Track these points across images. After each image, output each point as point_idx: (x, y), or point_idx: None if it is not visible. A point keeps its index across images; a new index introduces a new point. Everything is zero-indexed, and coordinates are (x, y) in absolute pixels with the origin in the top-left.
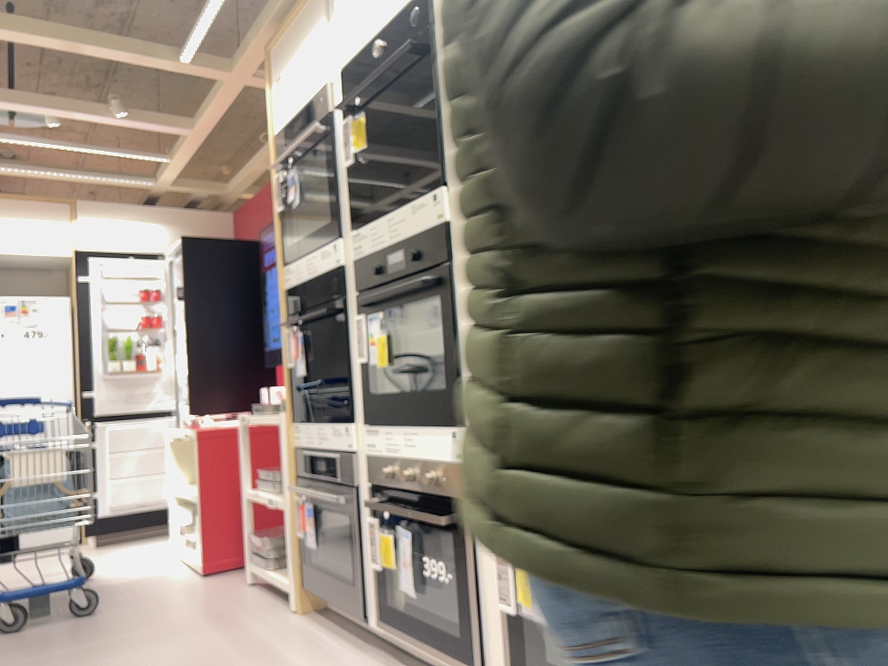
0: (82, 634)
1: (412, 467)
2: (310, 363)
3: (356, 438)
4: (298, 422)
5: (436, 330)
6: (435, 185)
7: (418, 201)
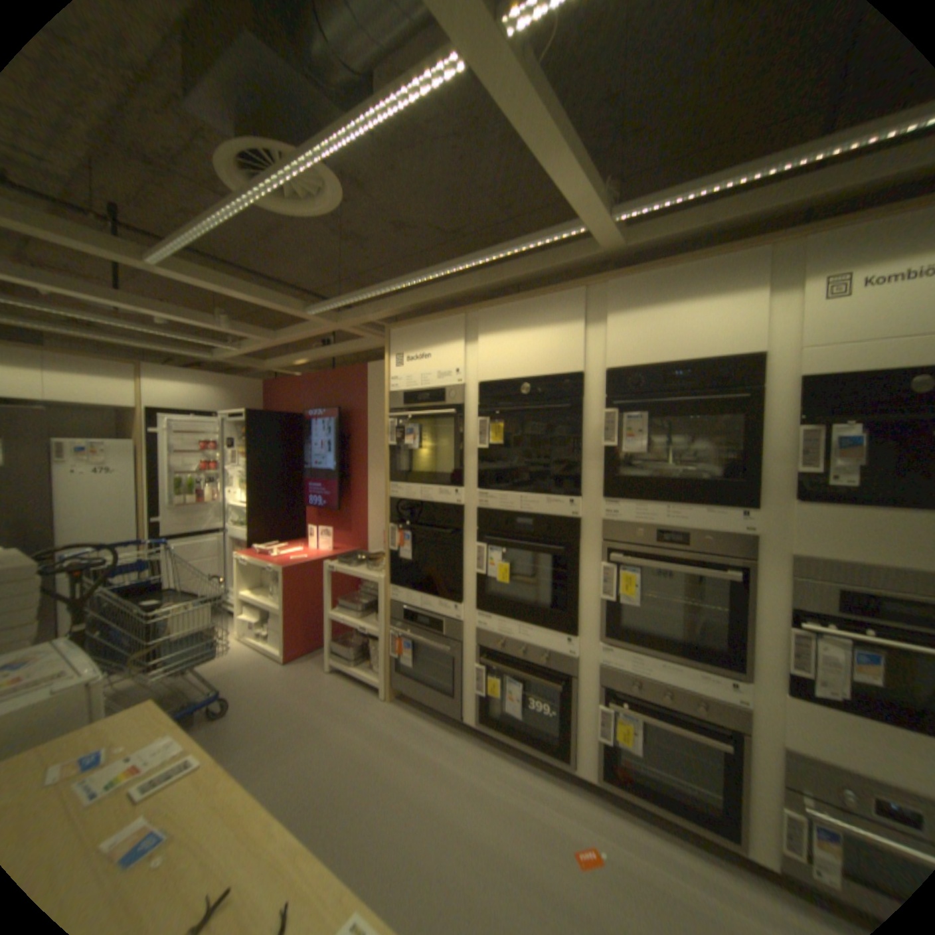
0: (232, 744)
1: (524, 649)
2: (413, 554)
3: (464, 616)
4: (396, 587)
5: (547, 570)
6: (571, 495)
7: (546, 493)
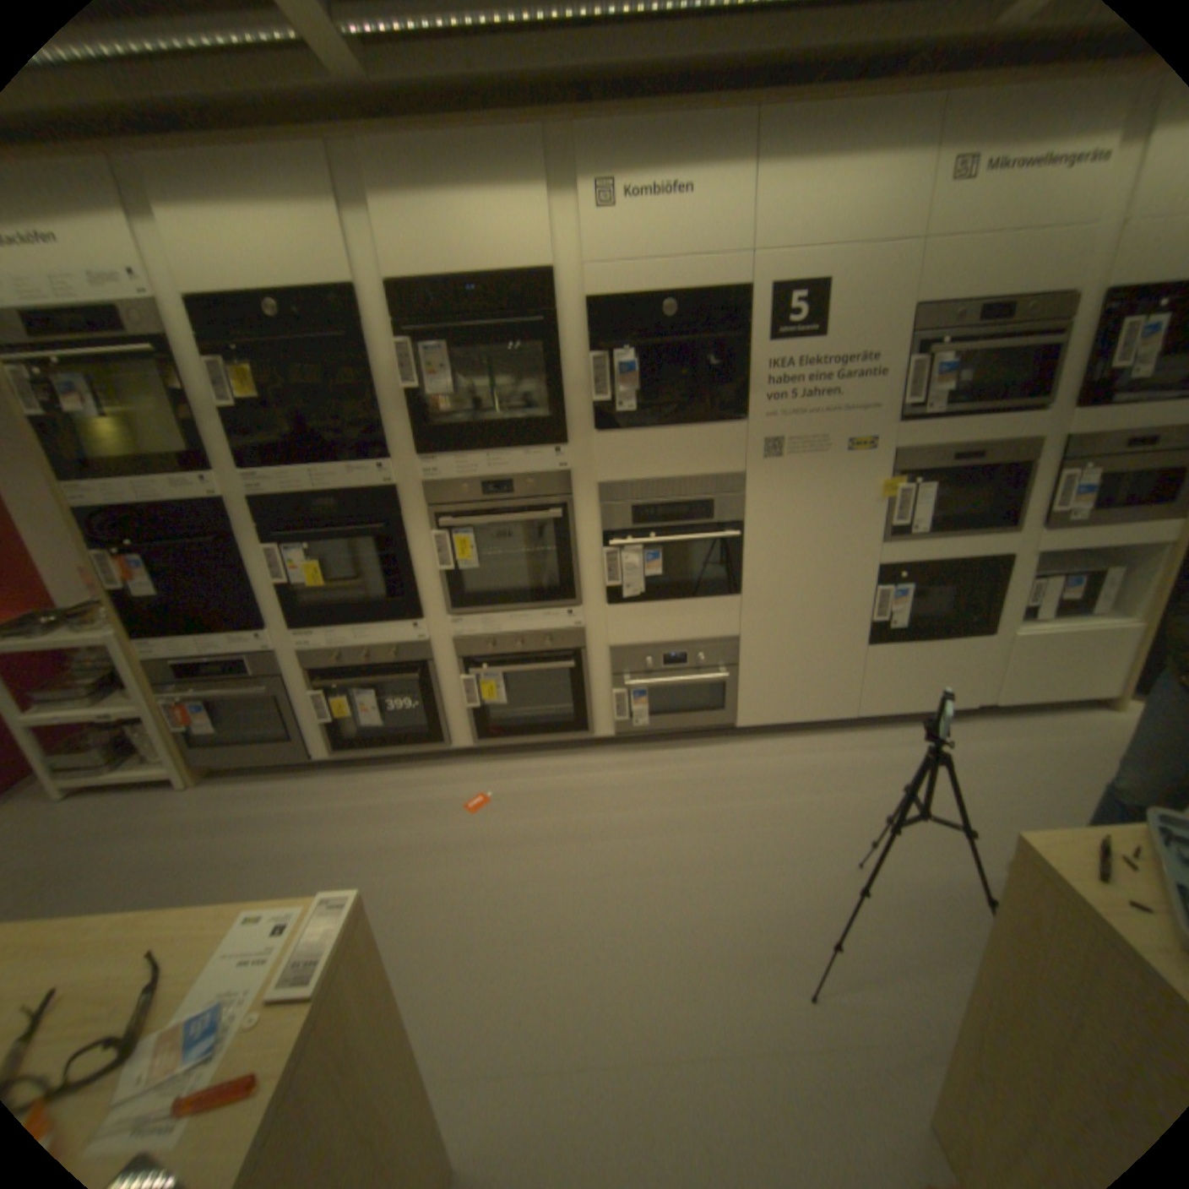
0: None
1: (364, 653)
2: (154, 585)
3: (272, 643)
4: (141, 641)
5: (369, 557)
6: (376, 458)
7: (343, 461)
